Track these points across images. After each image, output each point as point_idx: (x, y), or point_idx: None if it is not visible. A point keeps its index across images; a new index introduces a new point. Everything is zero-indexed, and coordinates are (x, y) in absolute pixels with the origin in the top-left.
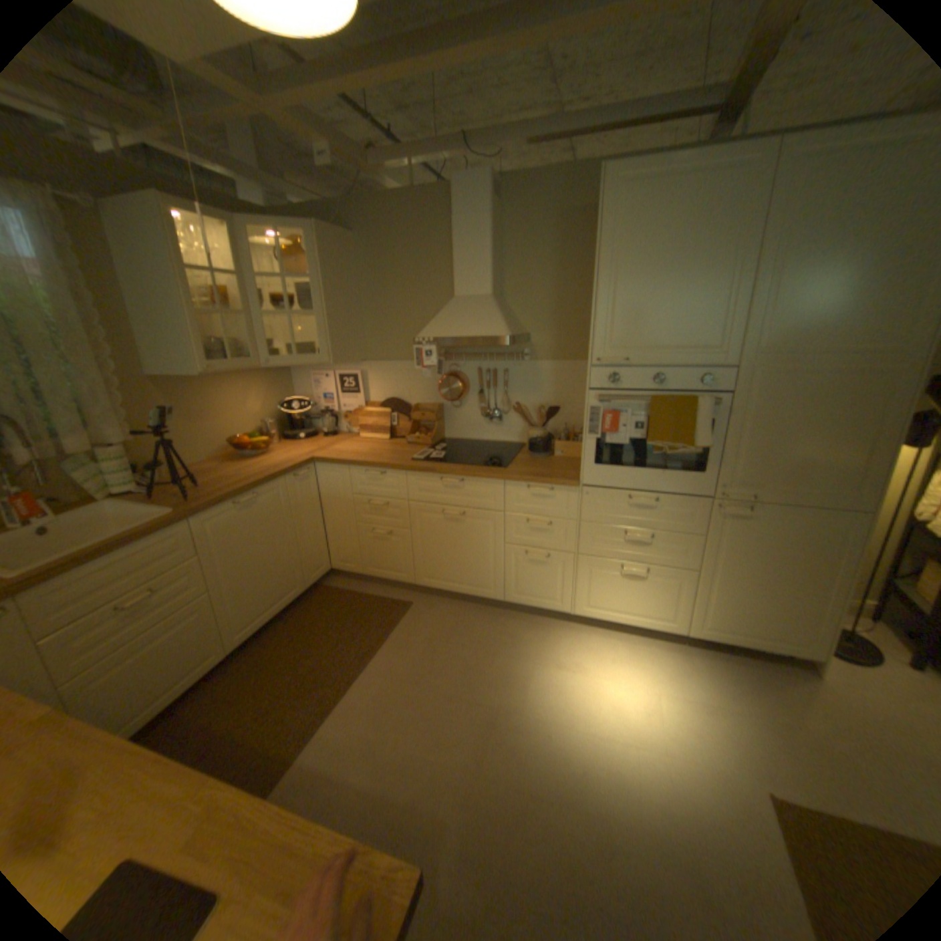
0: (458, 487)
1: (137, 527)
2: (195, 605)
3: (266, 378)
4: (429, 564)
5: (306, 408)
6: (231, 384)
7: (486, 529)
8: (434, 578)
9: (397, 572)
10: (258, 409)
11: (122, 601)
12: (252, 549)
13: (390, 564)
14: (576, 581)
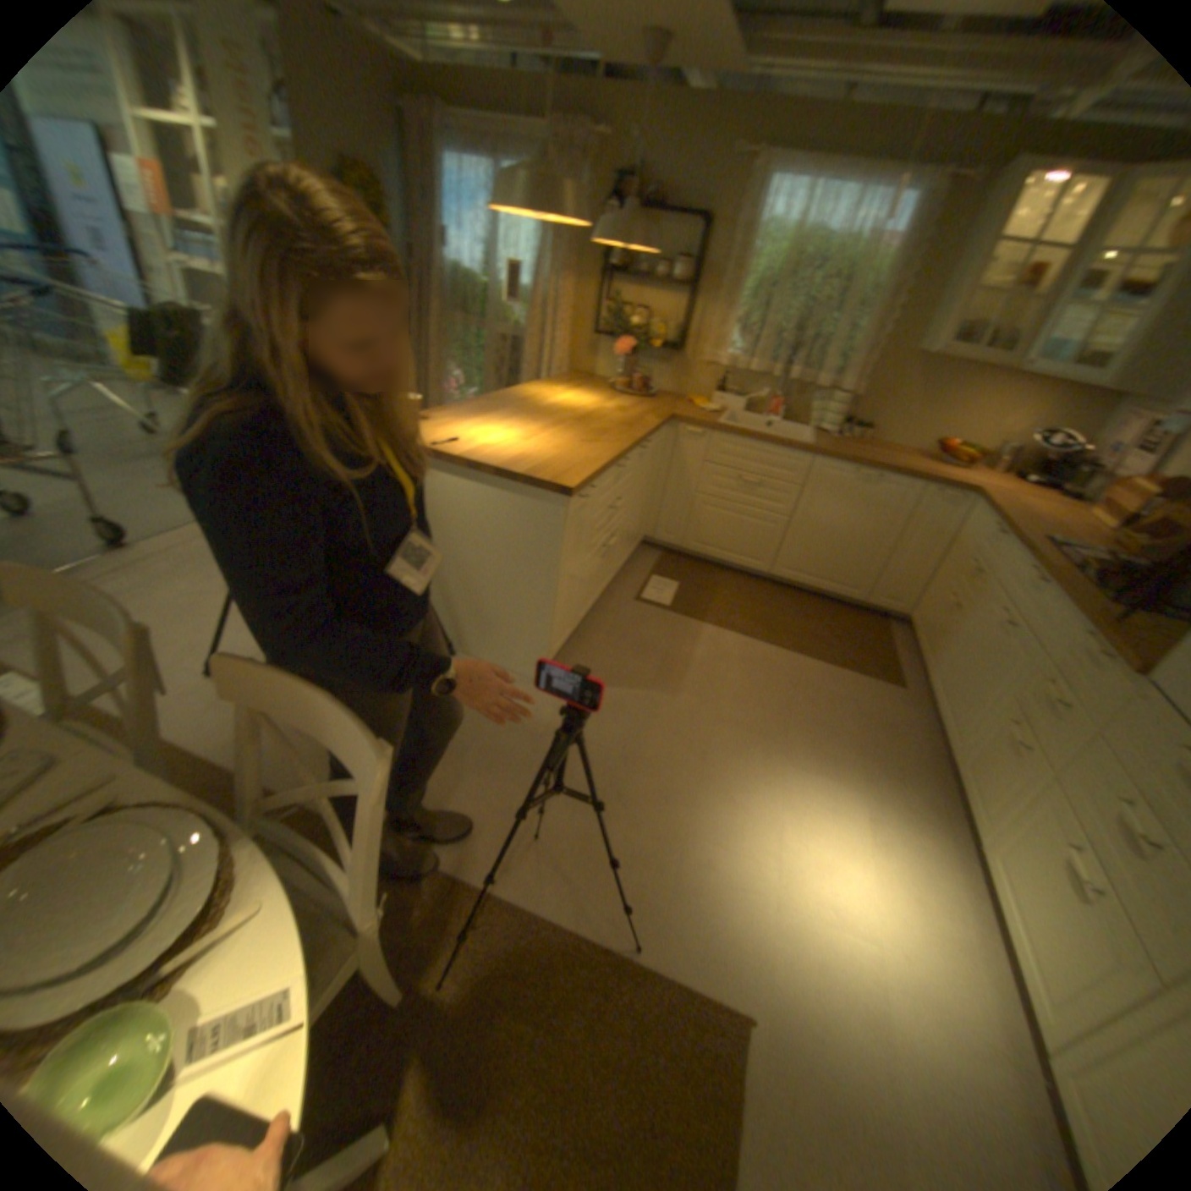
0: (1039, 590)
1: (785, 439)
2: (777, 519)
3: (1067, 399)
4: (952, 667)
5: (1074, 452)
6: (1007, 388)
7: (1014, 664)
8: (943, 686)
9: (932, 656)
10: (1022, 430)
11: (746, 476)
12: (845, 520)
13: (935, 643)
14: (1021, 815)
